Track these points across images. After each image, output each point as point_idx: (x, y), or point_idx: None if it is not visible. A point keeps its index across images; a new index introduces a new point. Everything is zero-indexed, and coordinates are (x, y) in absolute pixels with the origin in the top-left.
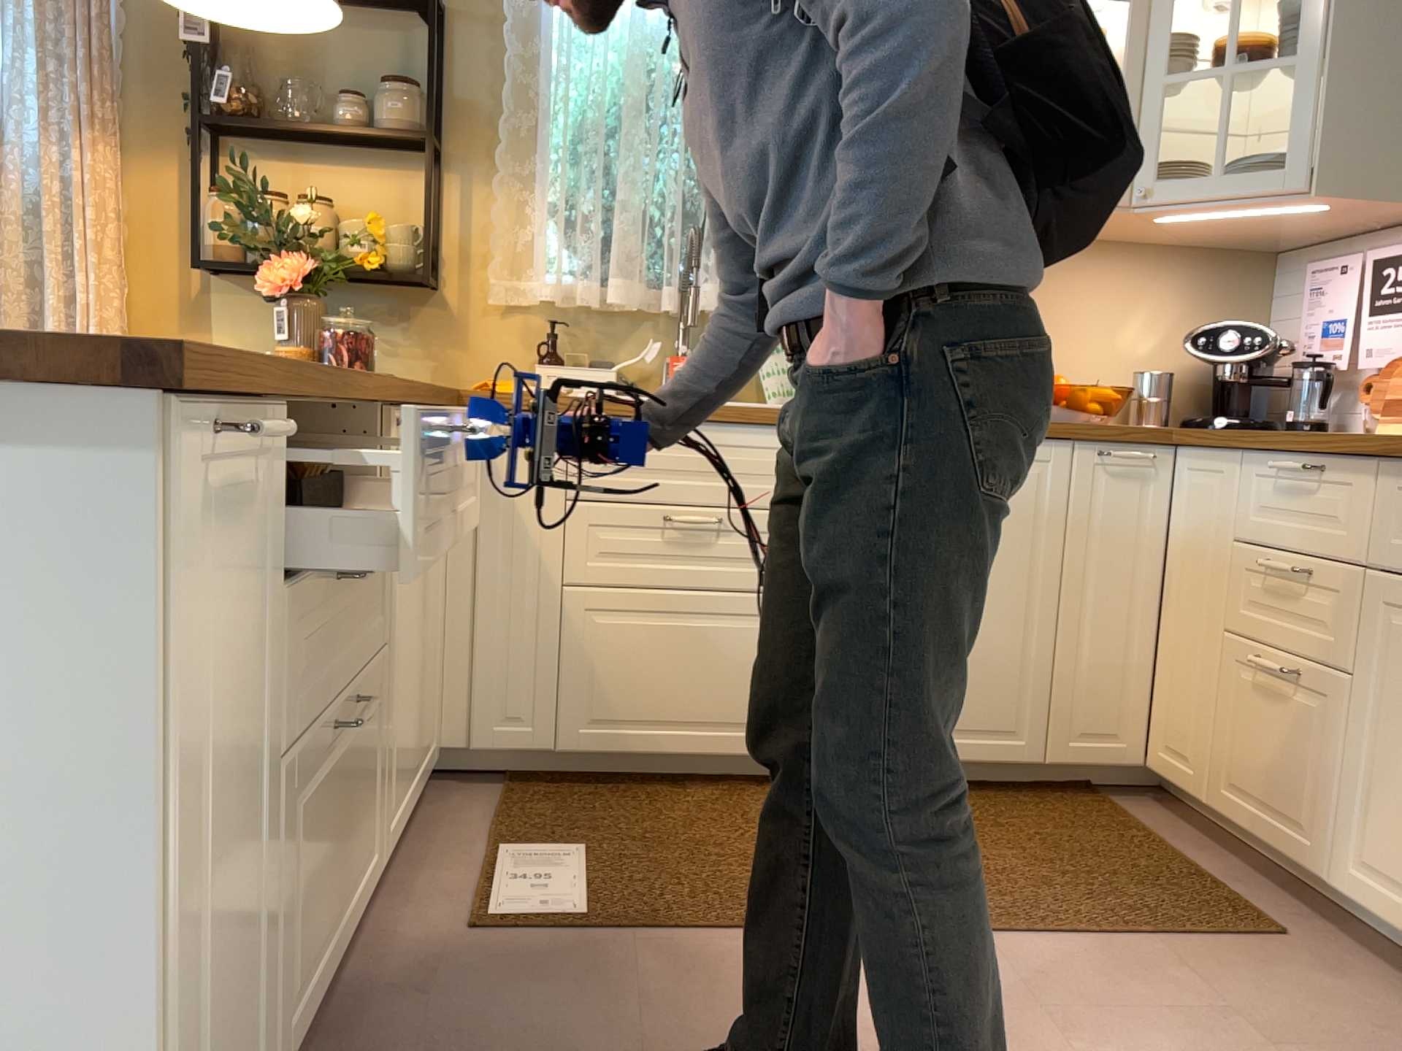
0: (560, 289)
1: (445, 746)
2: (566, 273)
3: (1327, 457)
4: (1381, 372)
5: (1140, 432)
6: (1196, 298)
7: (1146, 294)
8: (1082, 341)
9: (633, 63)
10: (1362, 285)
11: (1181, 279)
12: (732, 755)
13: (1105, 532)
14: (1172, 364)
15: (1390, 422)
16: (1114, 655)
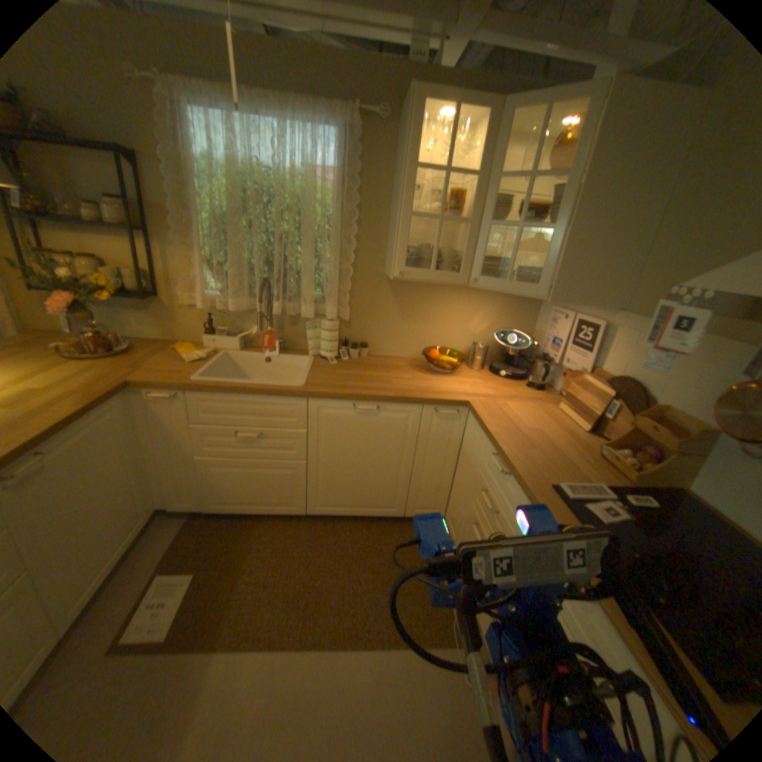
0: (211, 301)
1: (157, 511)
2: (214, 292)
3: (512, 474)
4: (572, 369)
5: (452, 403)
6: (505, 310)
7: (483, 308)
8: (452, 328)
9: (228, 191)
10: (572, 329)
11: (500, 301)
12: (275, 515)
13: (434, 440)
14: (491, 338)
15: (566, 405)
16: (434, 484)
